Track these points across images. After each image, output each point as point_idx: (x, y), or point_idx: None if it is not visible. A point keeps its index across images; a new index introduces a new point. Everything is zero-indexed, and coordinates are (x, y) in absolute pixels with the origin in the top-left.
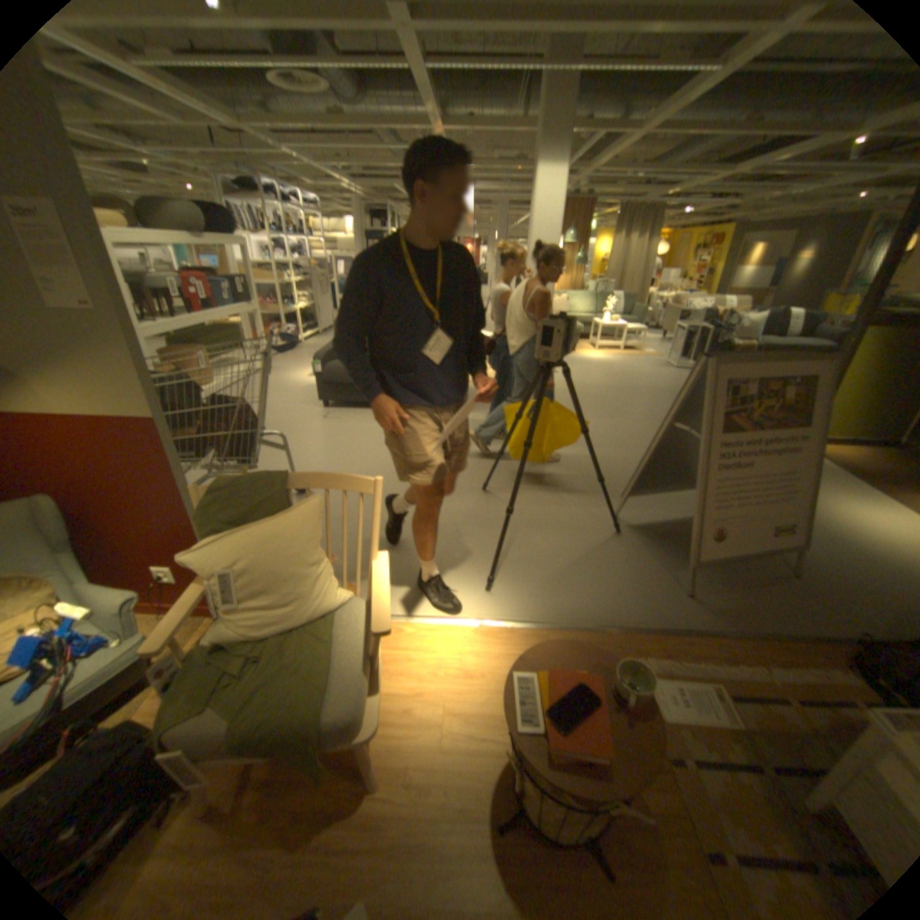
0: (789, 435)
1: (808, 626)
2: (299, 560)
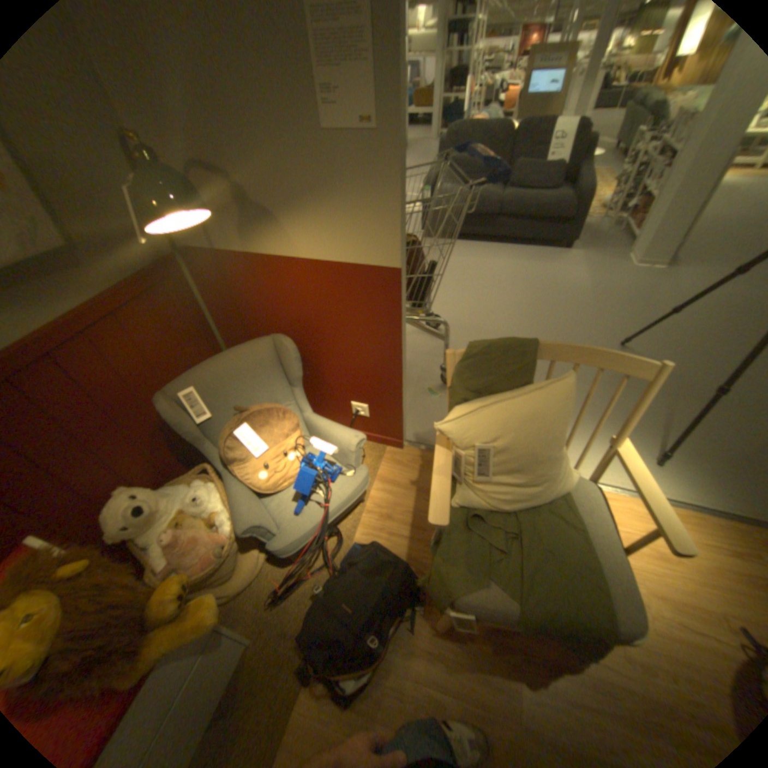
0: None
1: None
2: (557, 444)
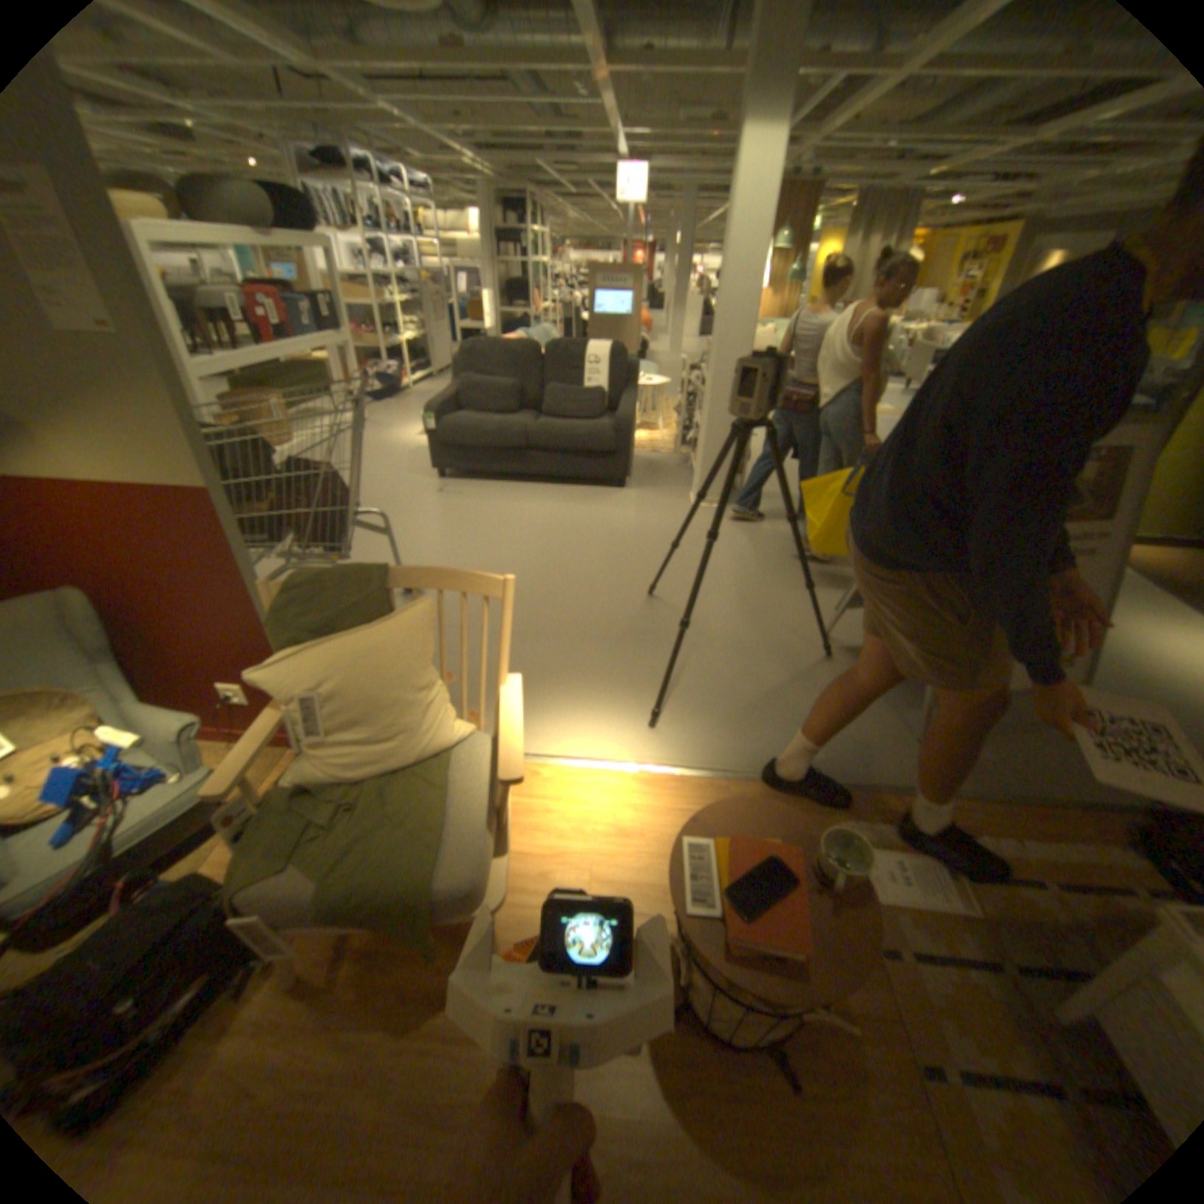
0: (1082, 531)
1: (1079, 789)
2: (406, 683)
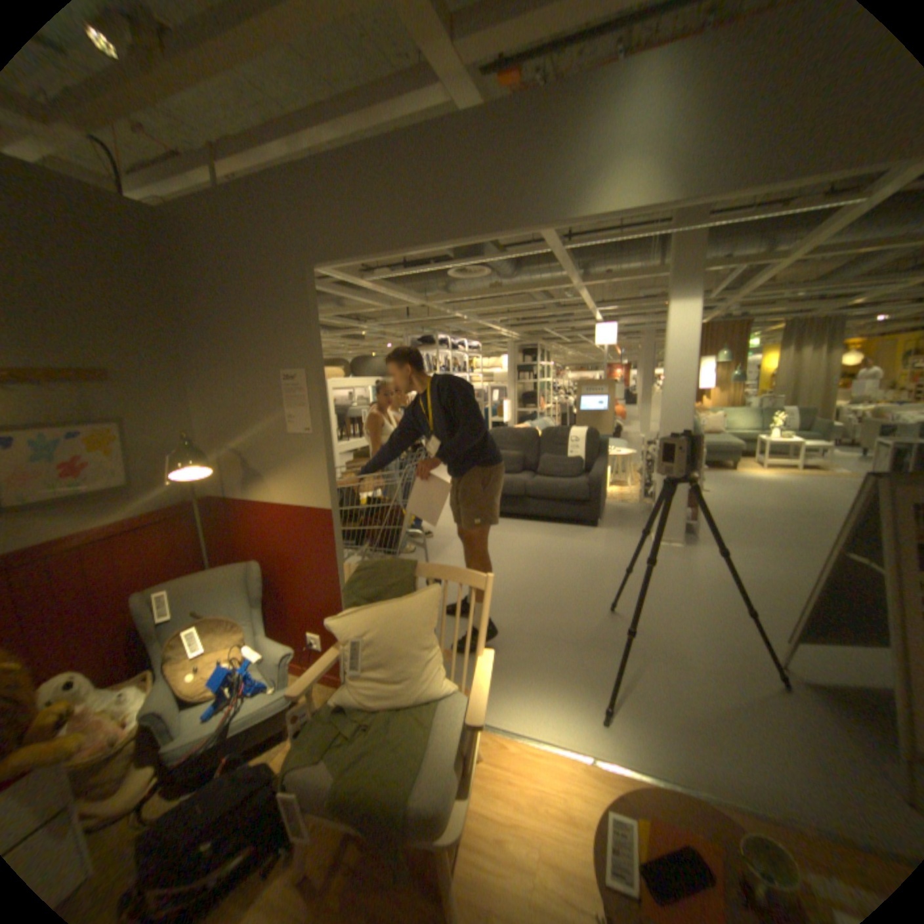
0: None
1: None
2: (414, 642)
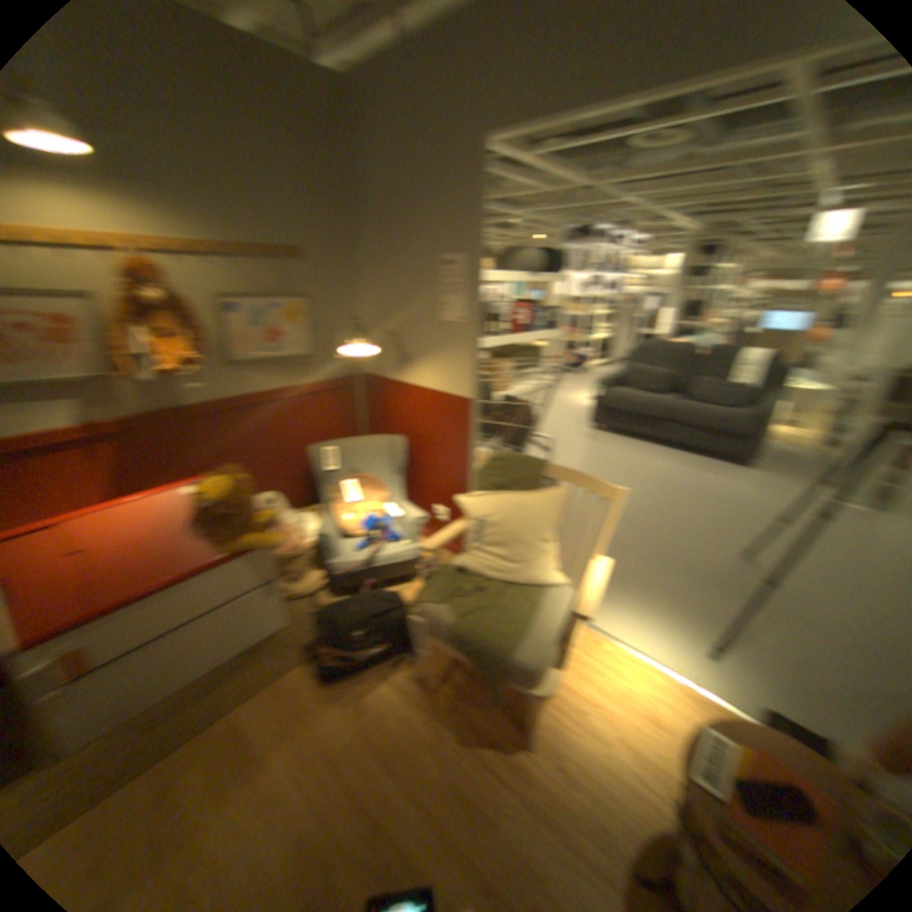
0: None
1: None
2: (538, 533)
